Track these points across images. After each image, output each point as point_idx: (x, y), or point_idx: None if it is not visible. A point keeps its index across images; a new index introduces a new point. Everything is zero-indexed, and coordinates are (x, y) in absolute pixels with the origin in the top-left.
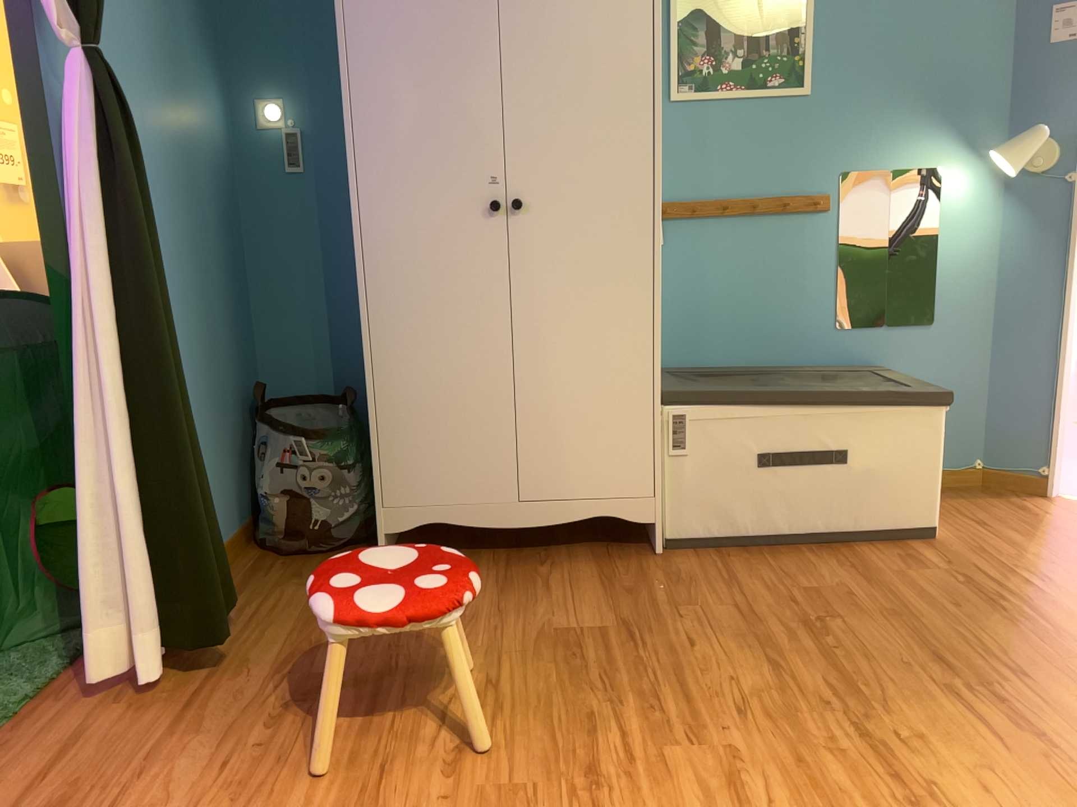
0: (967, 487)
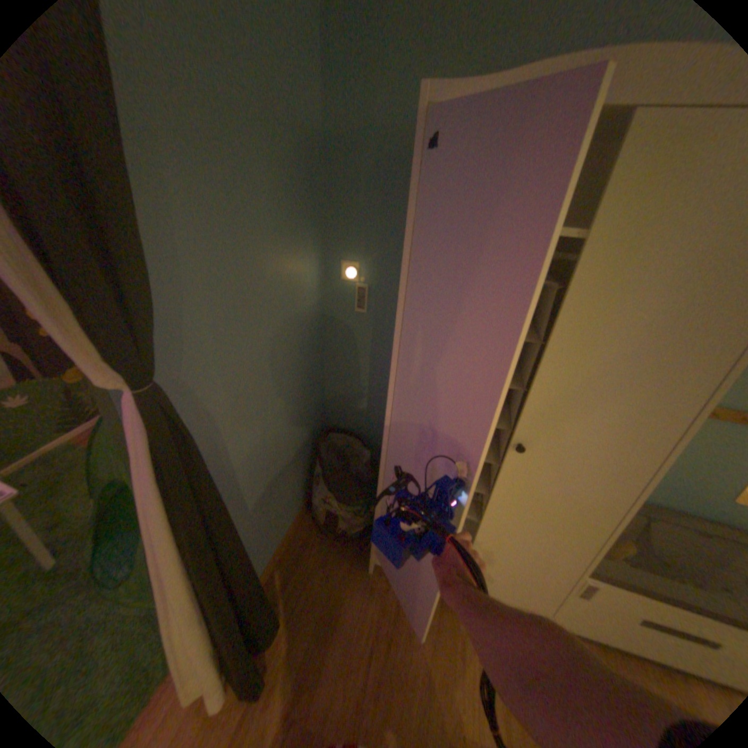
0: None
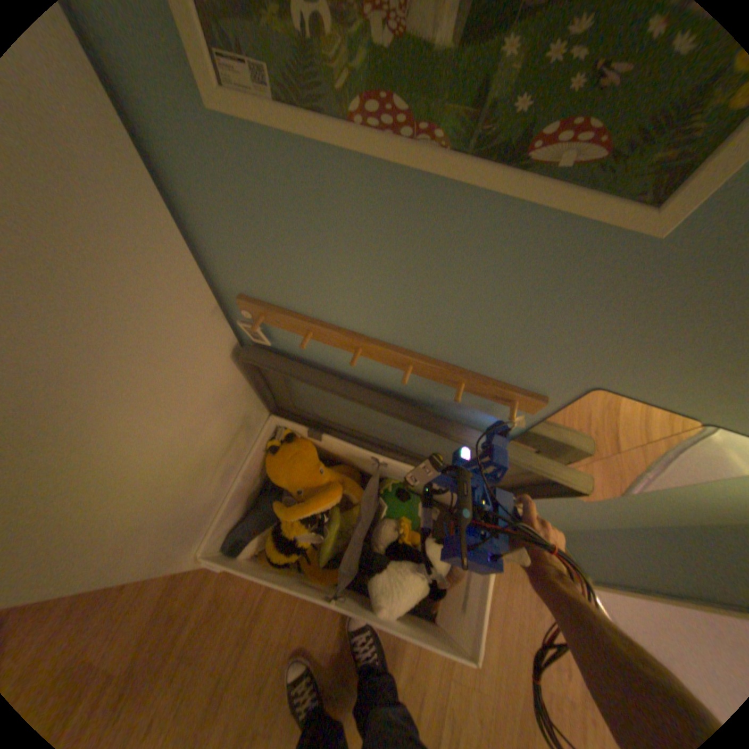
0: None
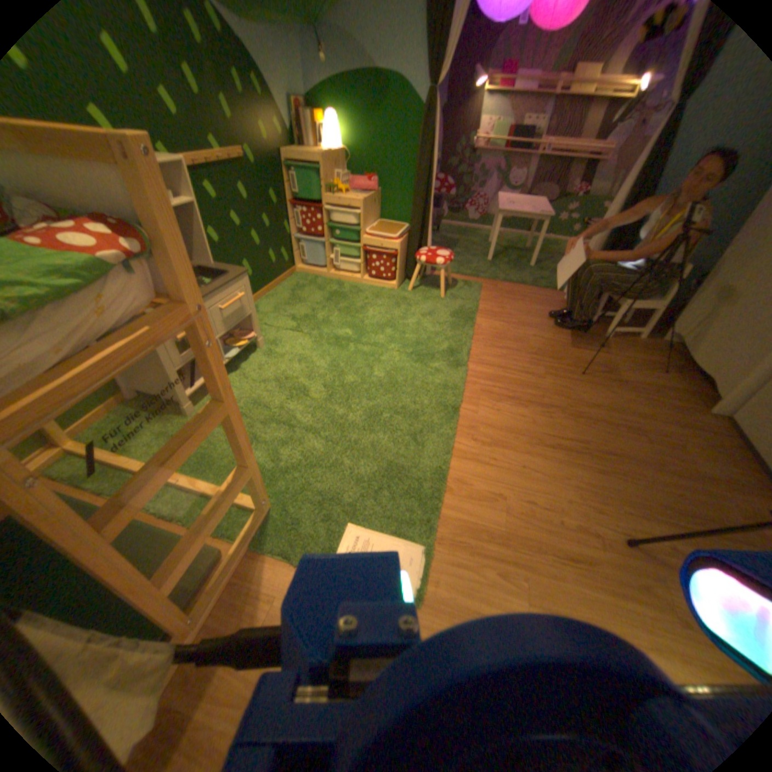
0: None
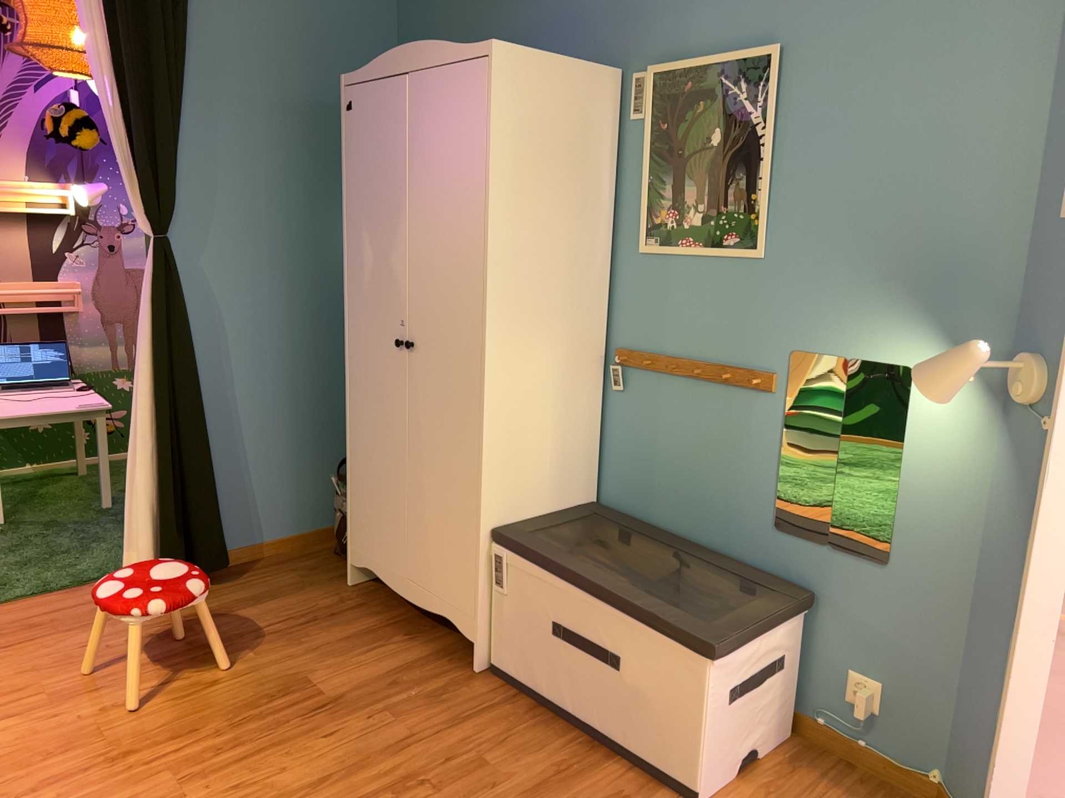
0: (907, 795)
